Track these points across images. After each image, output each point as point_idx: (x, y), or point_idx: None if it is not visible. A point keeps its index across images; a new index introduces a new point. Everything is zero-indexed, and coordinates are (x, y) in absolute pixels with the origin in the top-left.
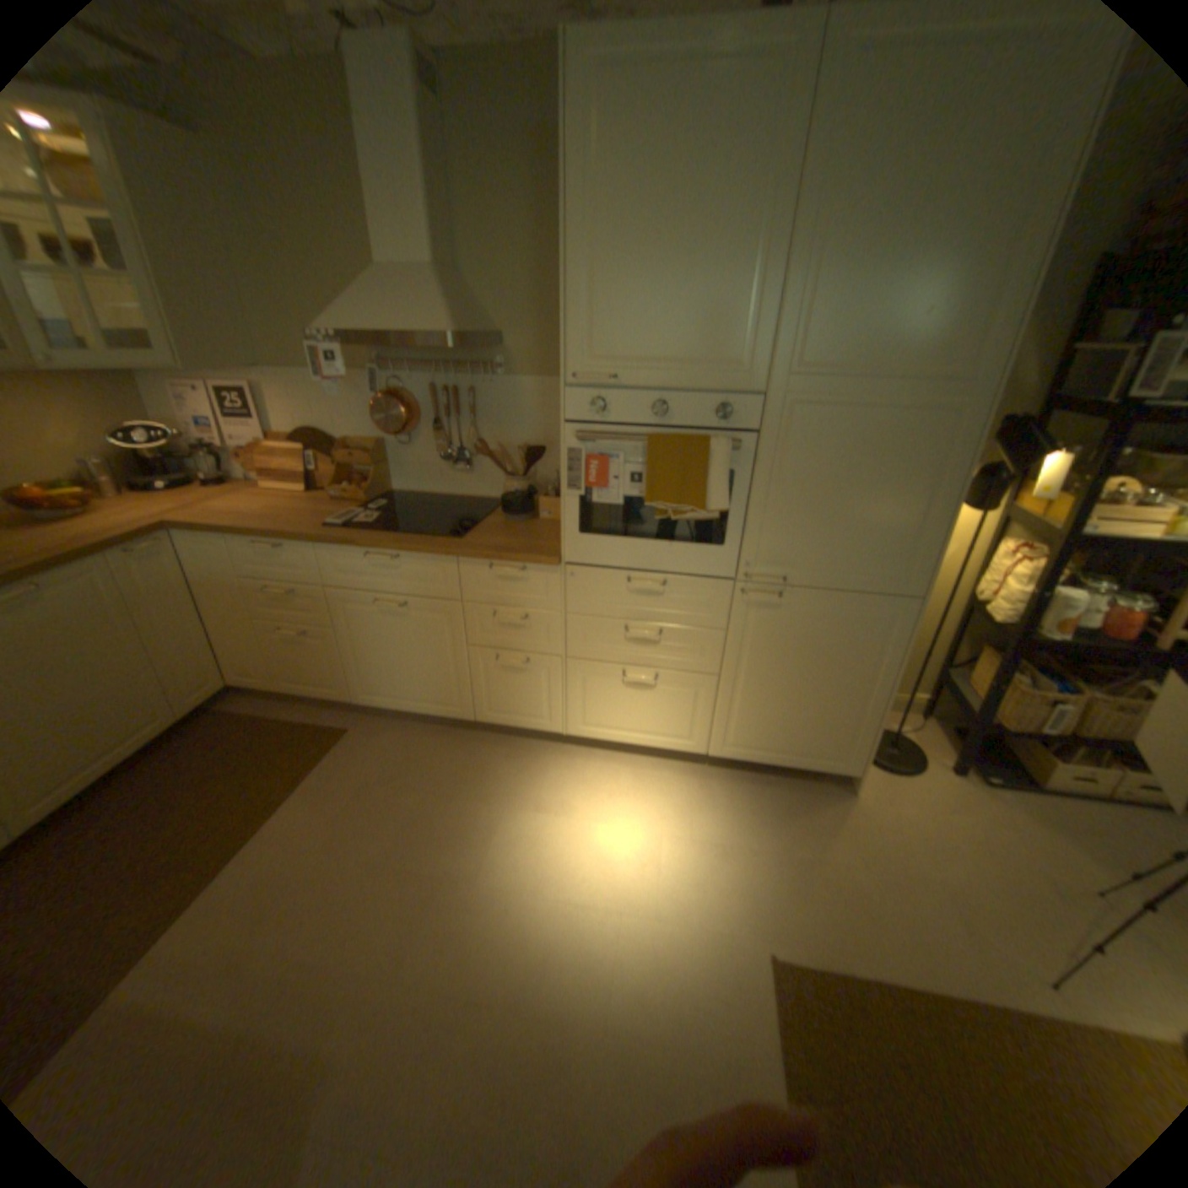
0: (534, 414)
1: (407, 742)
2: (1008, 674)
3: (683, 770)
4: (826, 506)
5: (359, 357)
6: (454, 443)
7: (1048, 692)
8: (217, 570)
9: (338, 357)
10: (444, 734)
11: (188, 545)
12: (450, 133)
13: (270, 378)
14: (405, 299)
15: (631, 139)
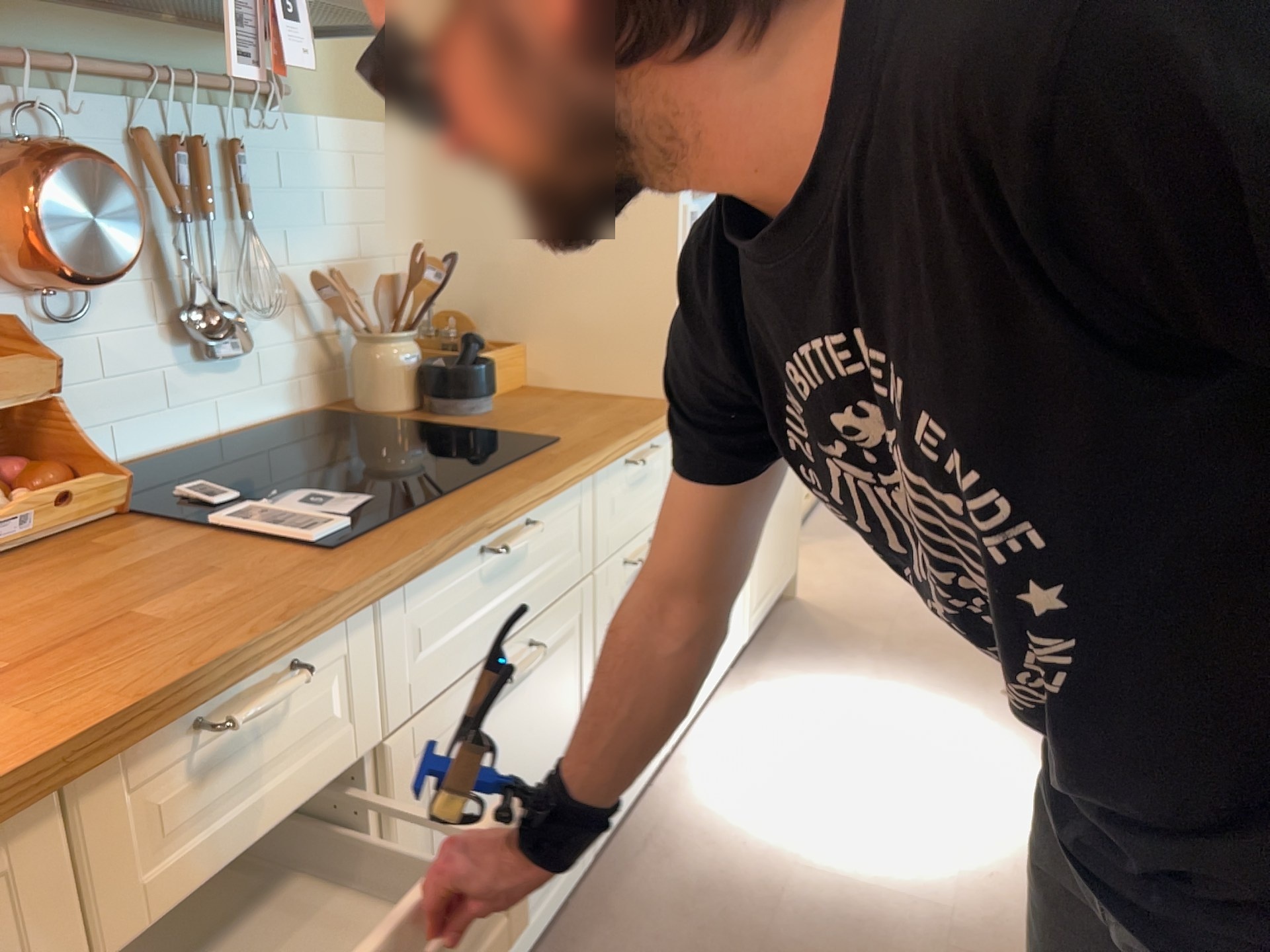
0: (344, 202)
1: None
2: None
3: (735, 688)
4: None
5: None
6: (197, 295)
7: None
8: None
9: None
10: None
11: None
12: None
13: None
14: None
15: None
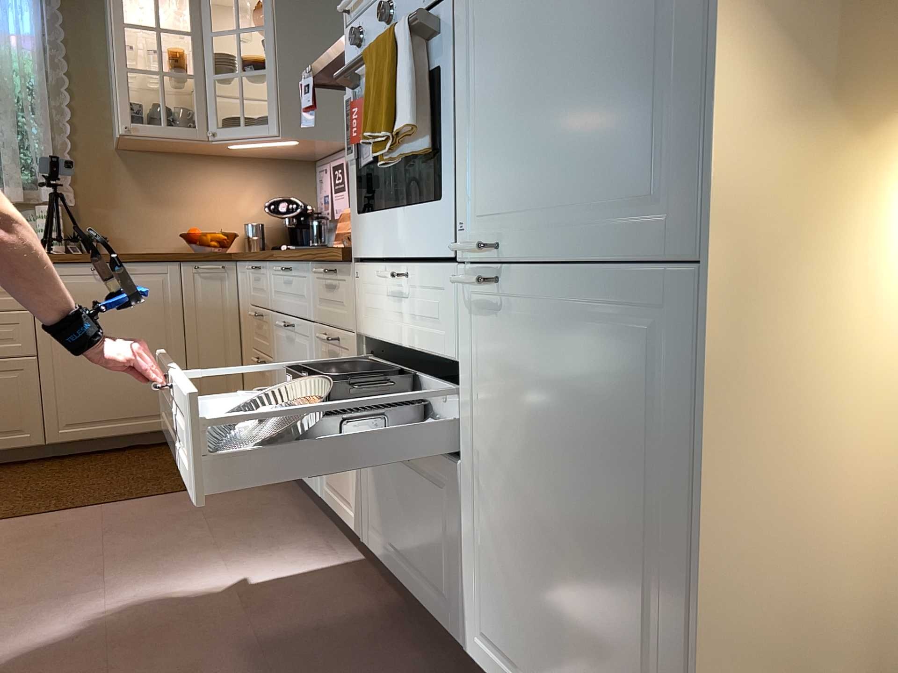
0: None
1: (275, 504)
2: None
3: None
4: (534, 80)
5: None
6: None
7: None
8: (246, 297)
9: None
10: (308, 512)
11: (240, 275)
12: None
13: None
14: None
15: None
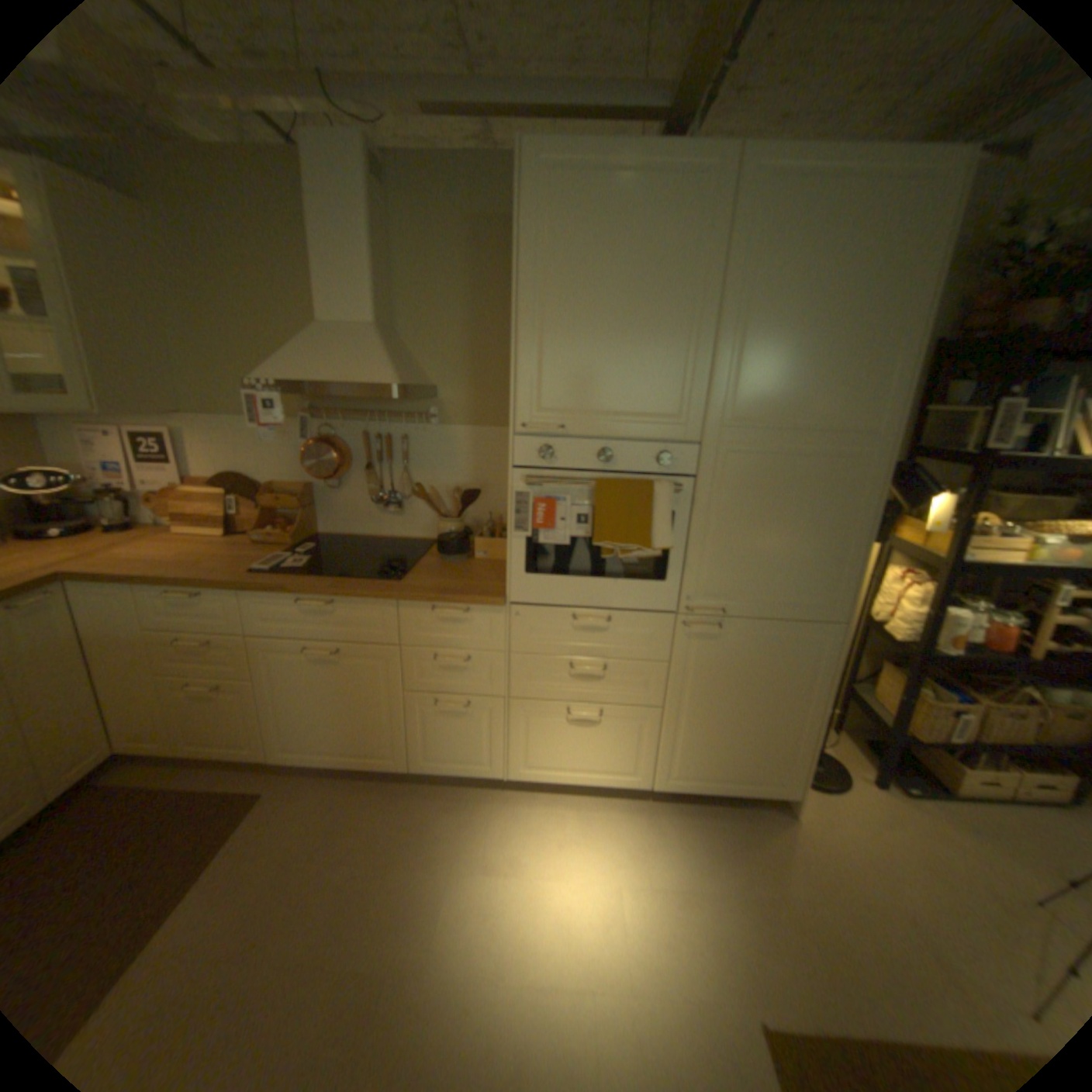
0: (468, 460)
1: (332, 804)
2: (913, 689)
3: (630, 810)
4: (759, 543)
5: (293, 407)
6: (387, 487)
7: (950, 704)
8: (121, 623)
9: (271, 406)
10: (373, 790)
11: (89, 598)
12: (396, 217)
13: (196, 425)
14: (352, 354)
15: (581, 228)
